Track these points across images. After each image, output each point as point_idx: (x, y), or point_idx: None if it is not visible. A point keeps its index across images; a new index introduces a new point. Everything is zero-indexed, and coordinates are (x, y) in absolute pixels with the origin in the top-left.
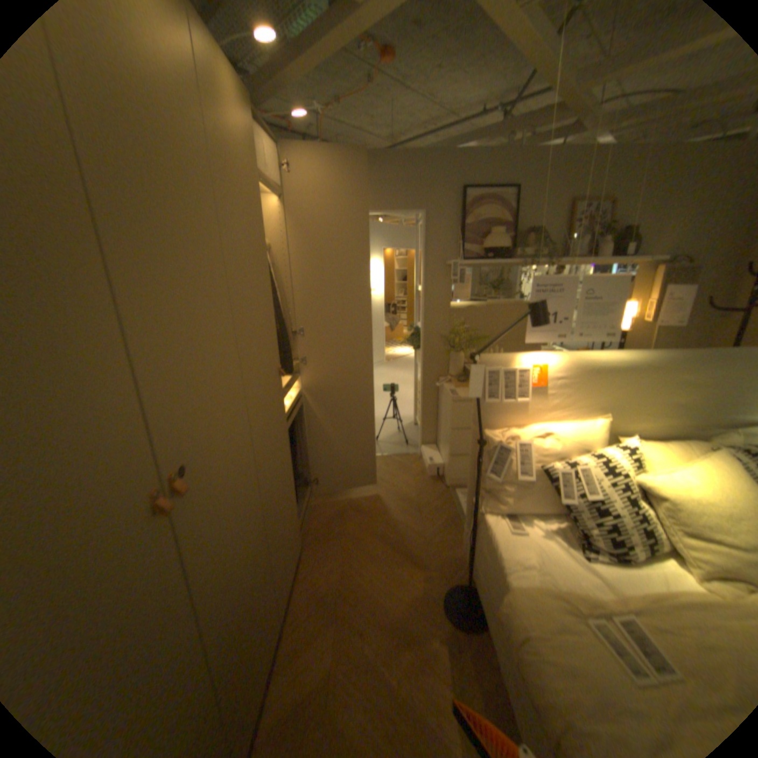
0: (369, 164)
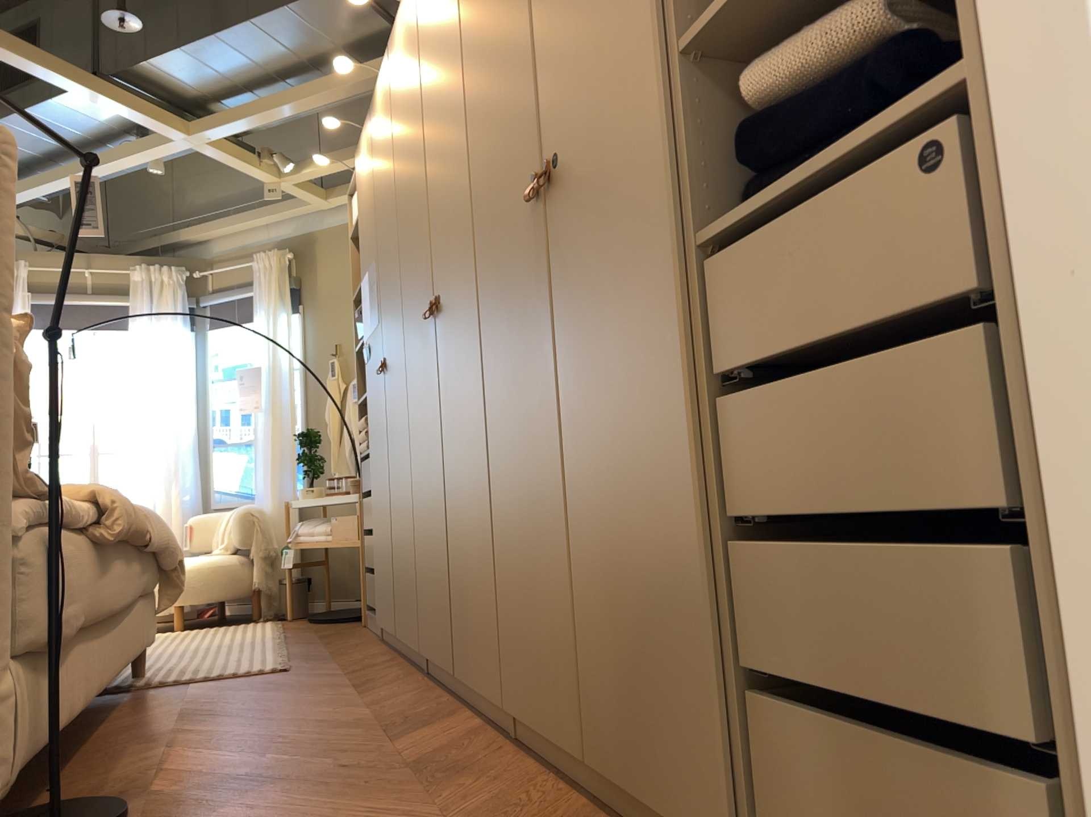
0: None
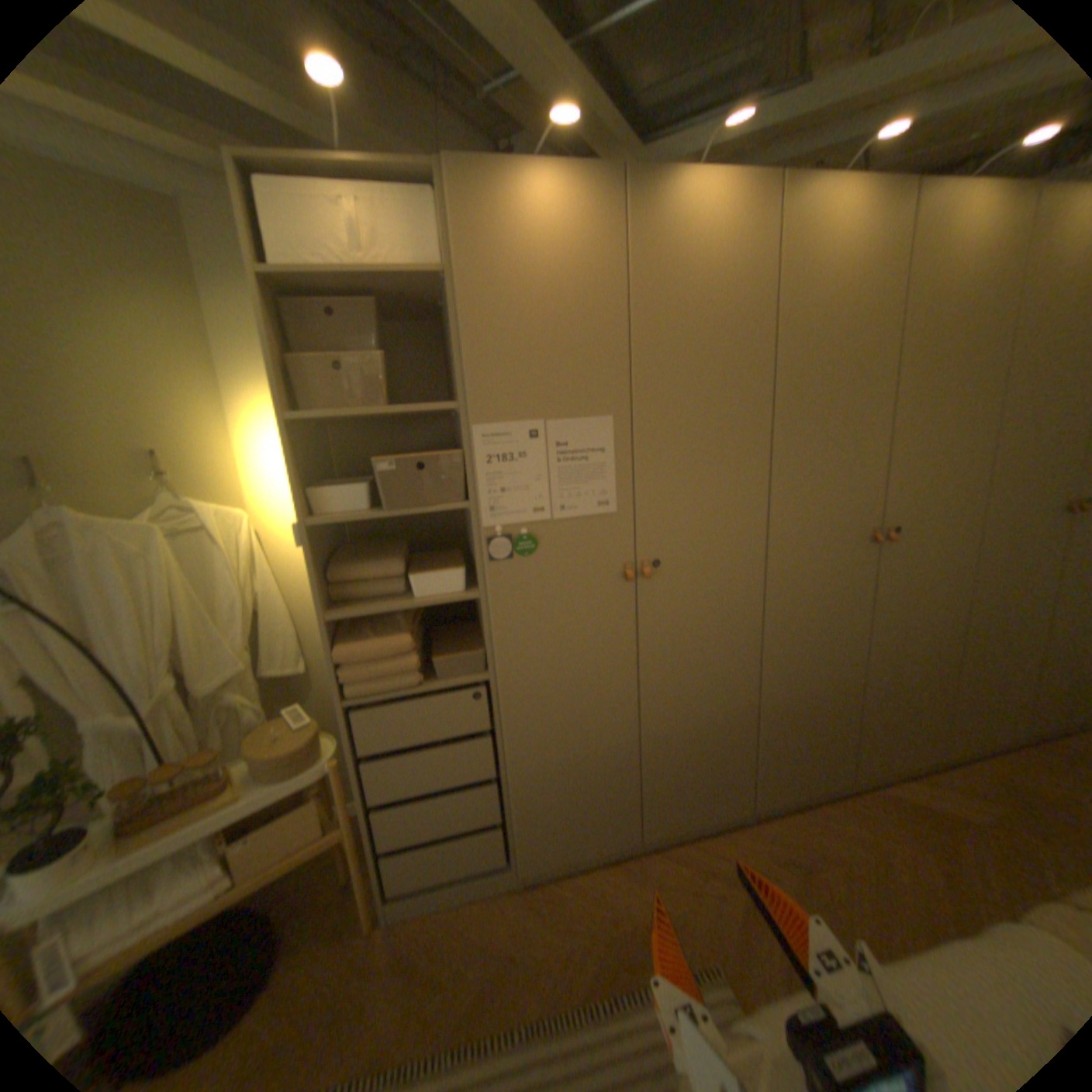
0: None
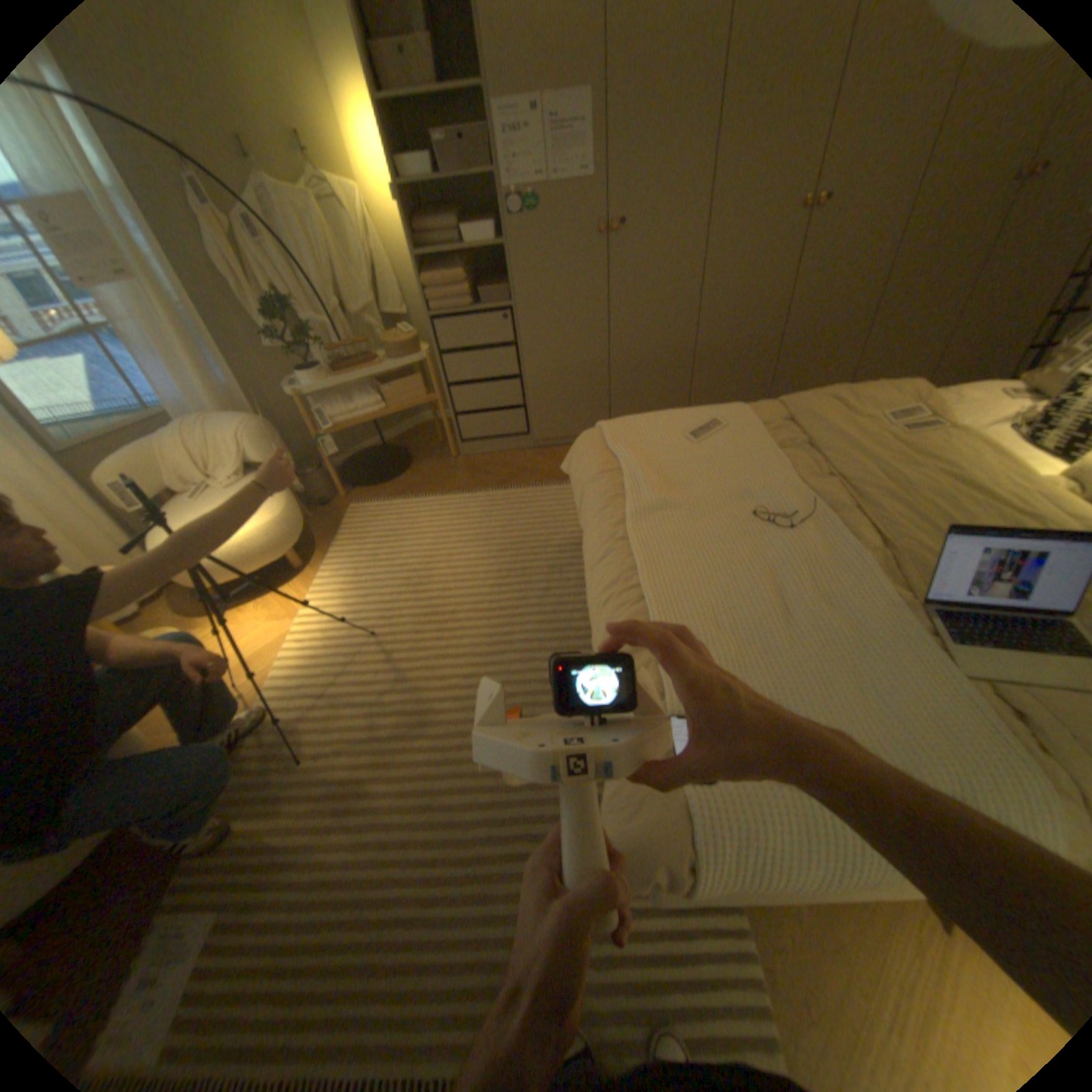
0: None
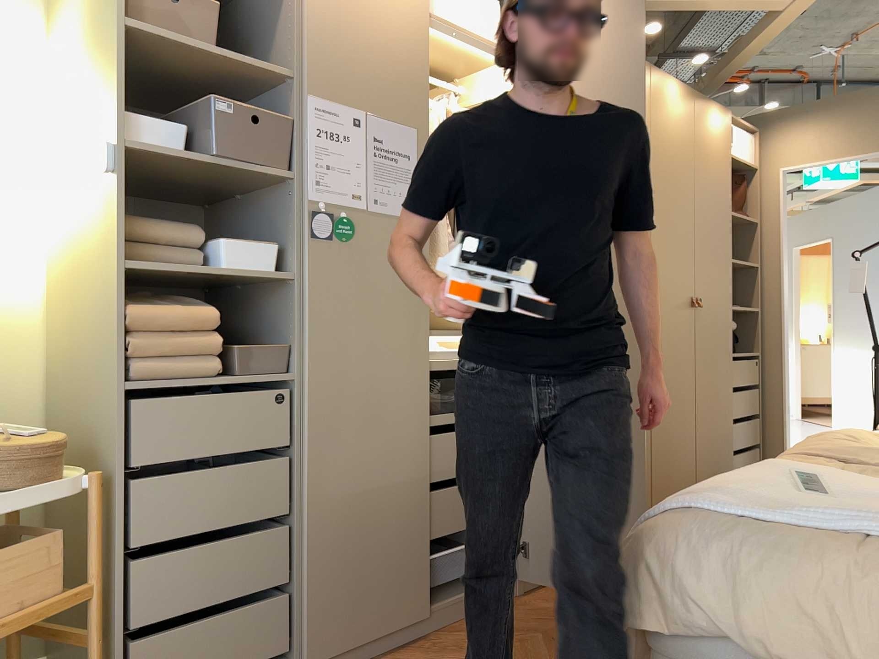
0: (850, 104)
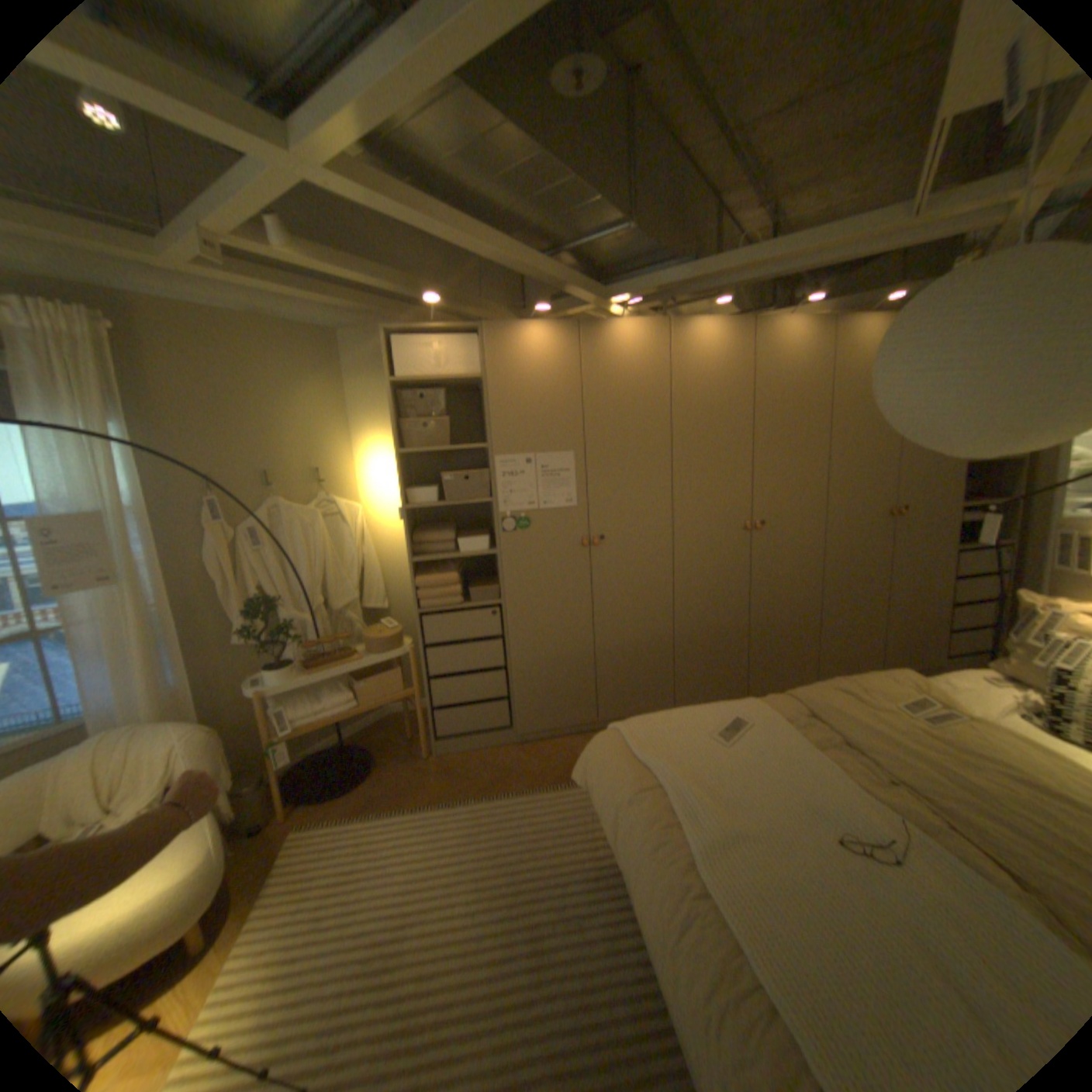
0: None
